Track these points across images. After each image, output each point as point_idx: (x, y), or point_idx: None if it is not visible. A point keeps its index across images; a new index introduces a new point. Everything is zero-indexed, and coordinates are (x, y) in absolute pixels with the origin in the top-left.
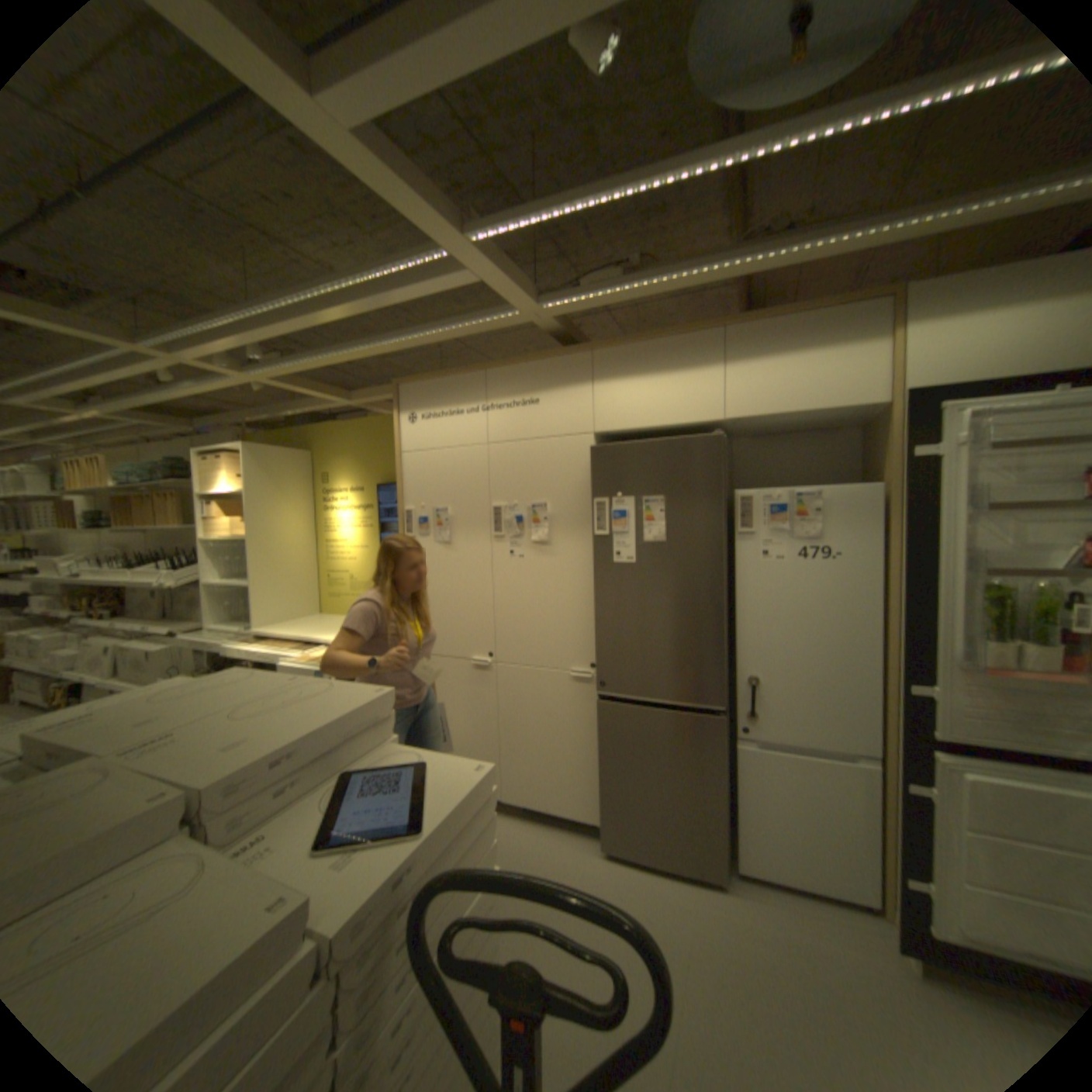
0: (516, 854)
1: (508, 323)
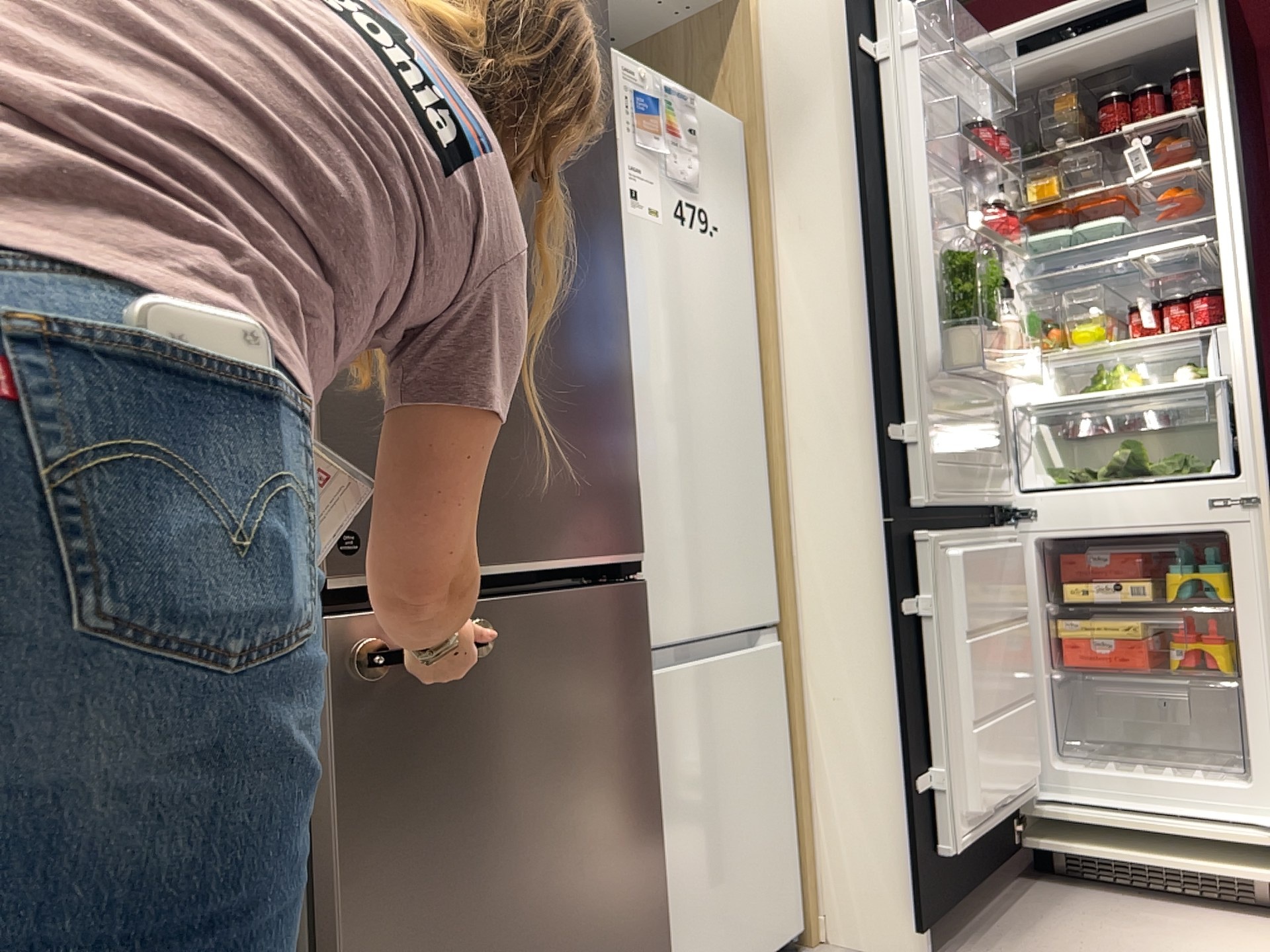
0: None
1: None
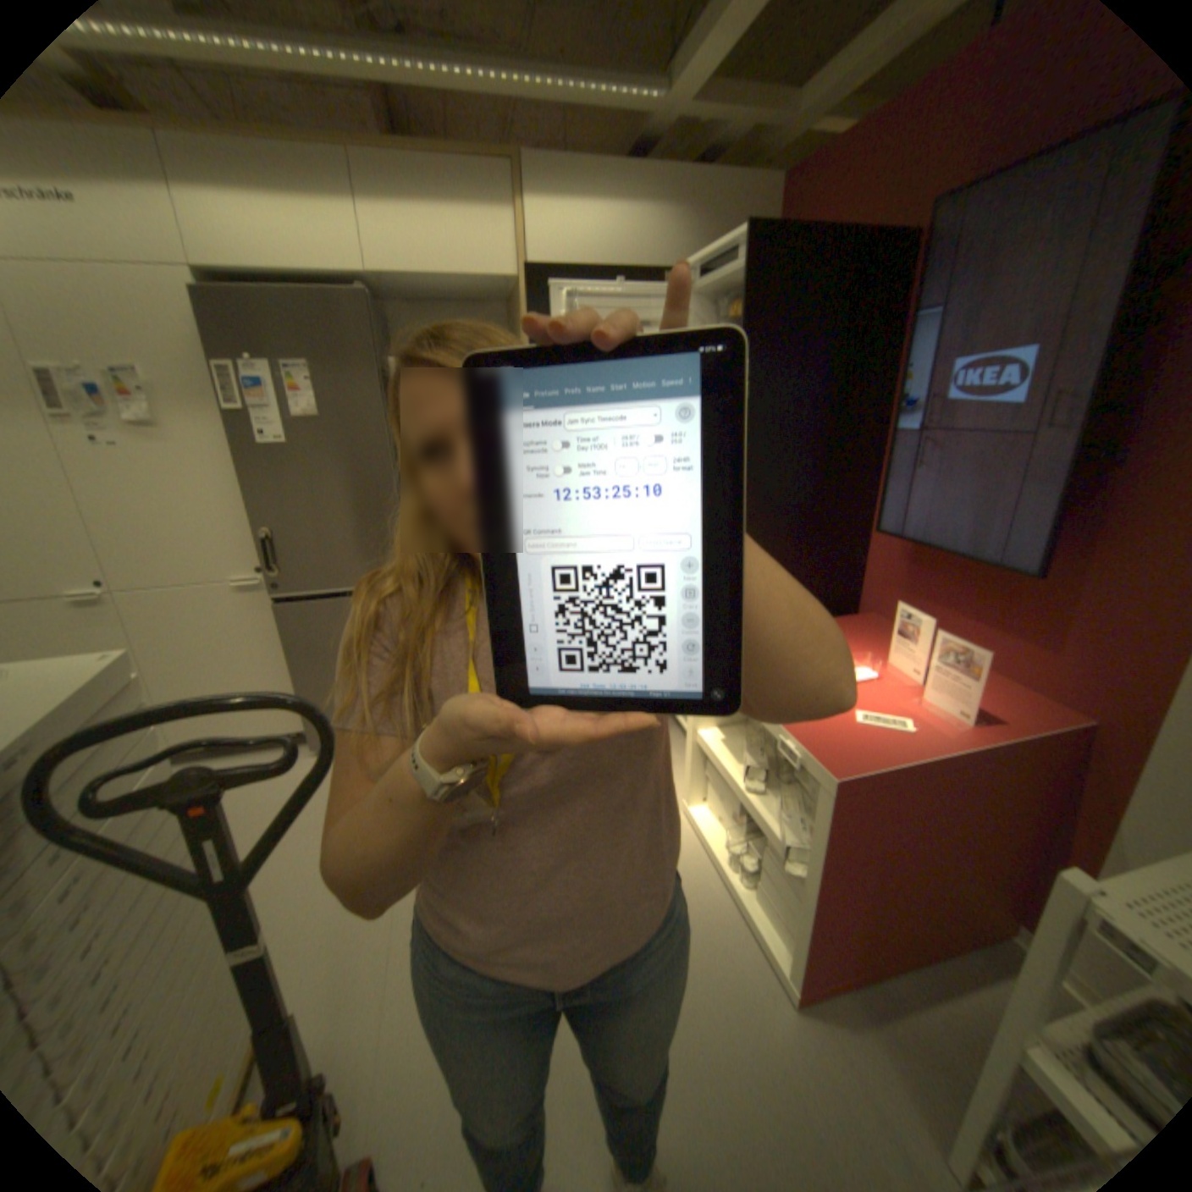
0: None
1: None
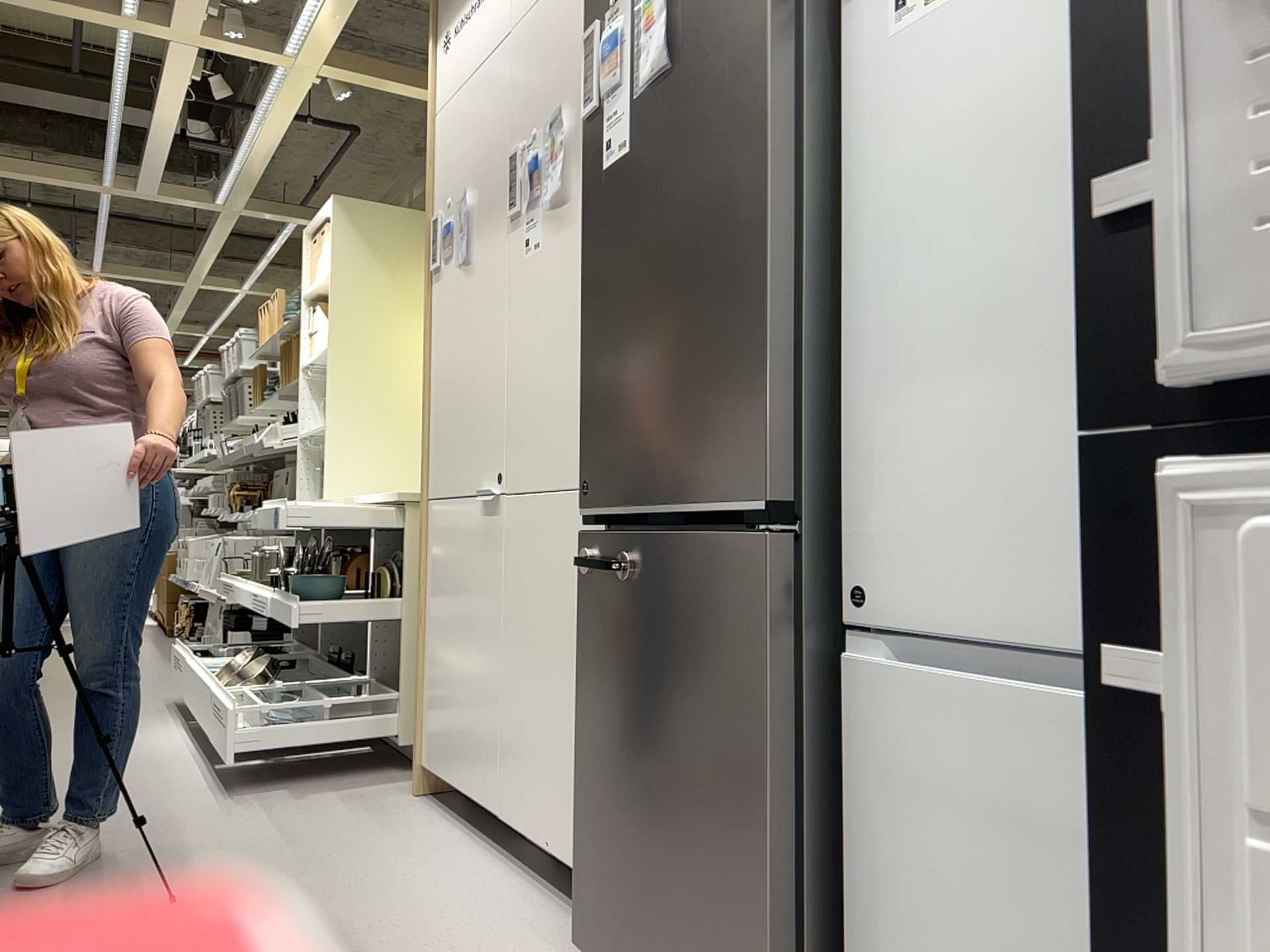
0: (436, 907)
1: None
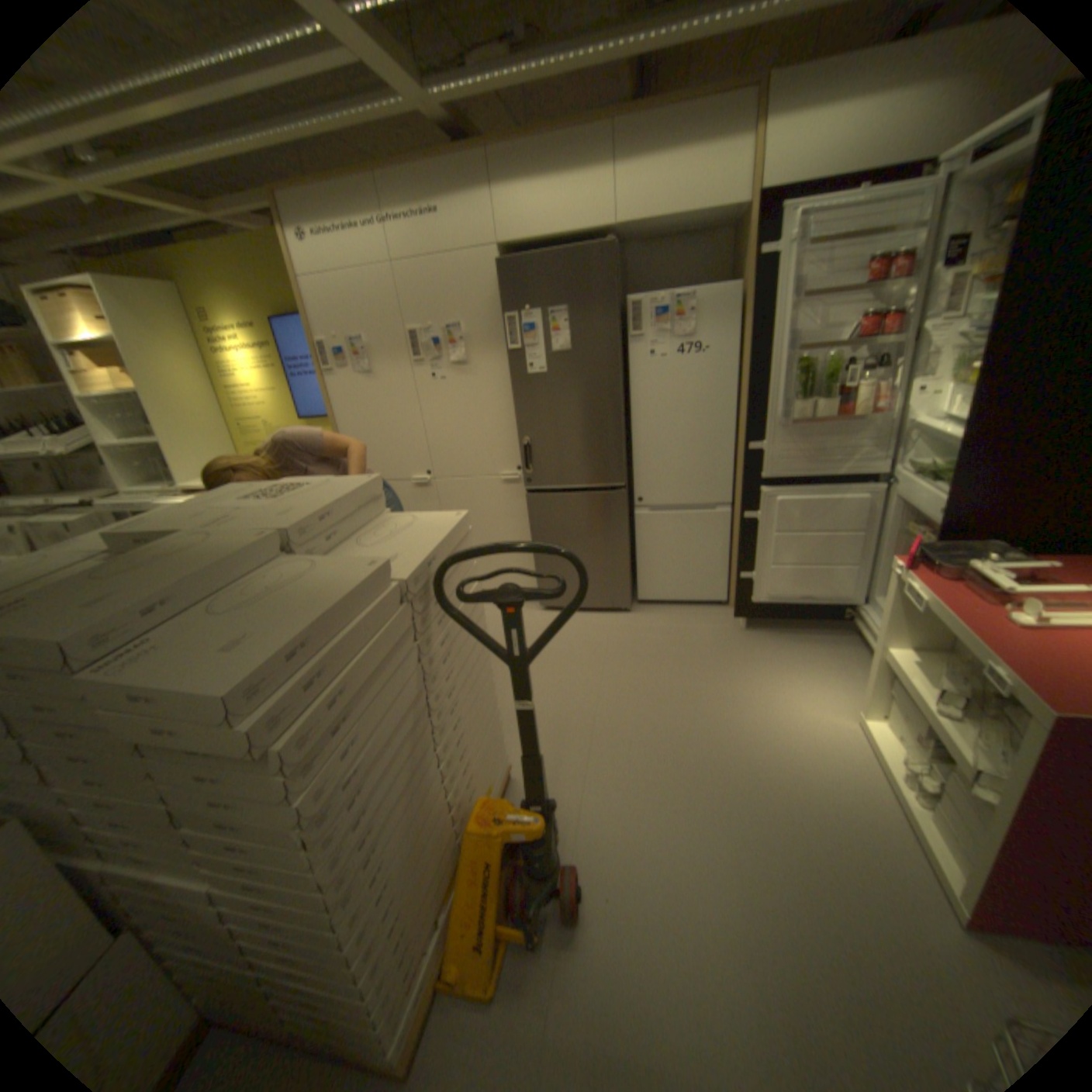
0: None
1: (391, 113)
